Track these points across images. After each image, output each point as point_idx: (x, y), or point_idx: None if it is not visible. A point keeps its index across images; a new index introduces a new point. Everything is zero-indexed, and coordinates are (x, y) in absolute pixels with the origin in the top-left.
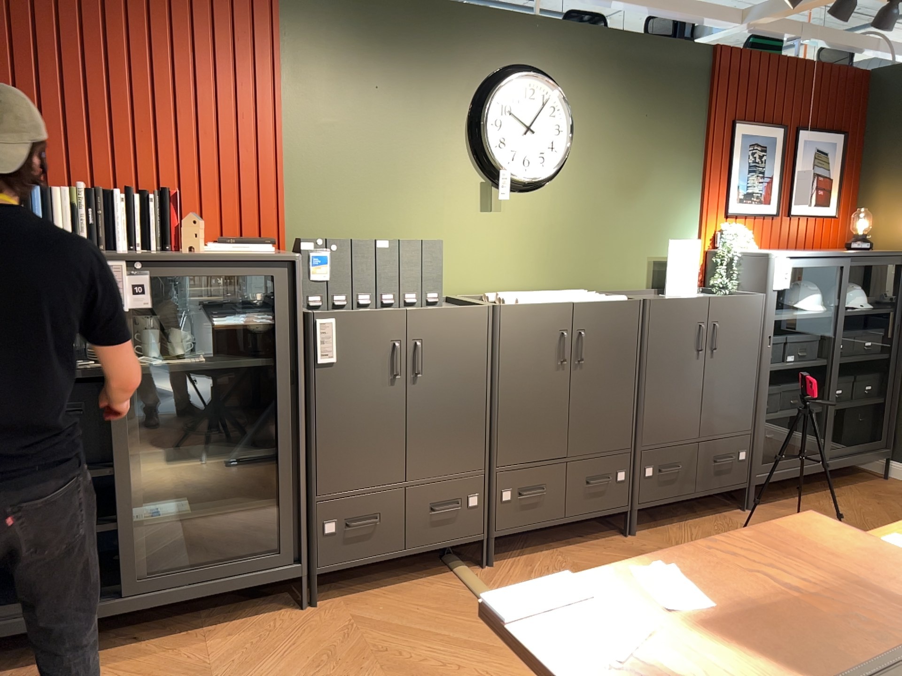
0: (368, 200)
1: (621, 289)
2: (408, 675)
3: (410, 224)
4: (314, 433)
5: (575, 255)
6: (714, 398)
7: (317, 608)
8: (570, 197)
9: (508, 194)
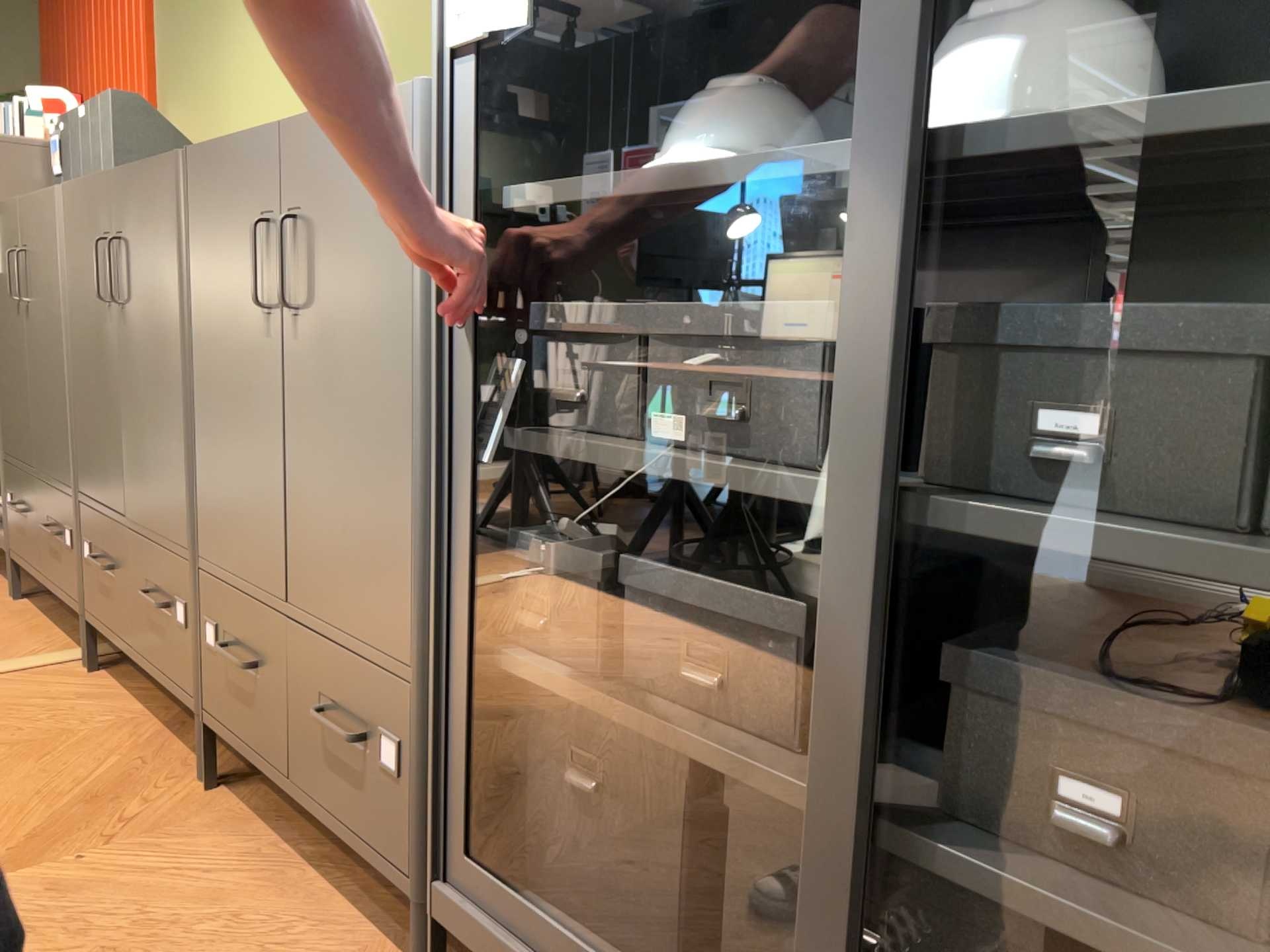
0: (201, 66)
1: None
2: None
3: (229, 91)
4: None
5: None
6: (308, 482)
7: (6, 601)
8: None
9: None
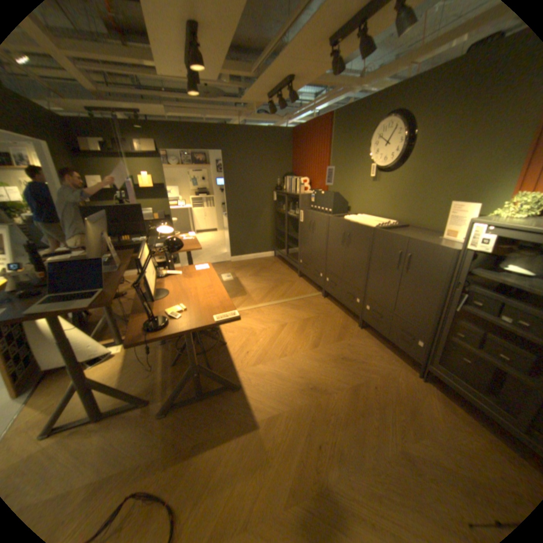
0: (343, 178)
1: (432, 227)
2: (274, 287)
3: (352, 186)
4: (300, 238)
5: (408, 204)
6: (405, 296)
7: (298, 278)
8: (410, 173)
9: (382, 174)
